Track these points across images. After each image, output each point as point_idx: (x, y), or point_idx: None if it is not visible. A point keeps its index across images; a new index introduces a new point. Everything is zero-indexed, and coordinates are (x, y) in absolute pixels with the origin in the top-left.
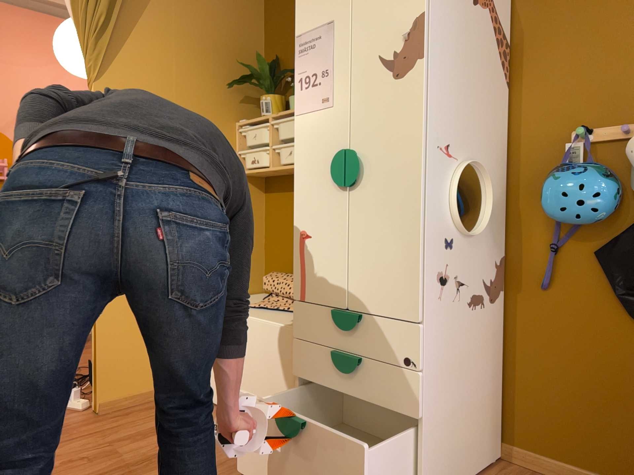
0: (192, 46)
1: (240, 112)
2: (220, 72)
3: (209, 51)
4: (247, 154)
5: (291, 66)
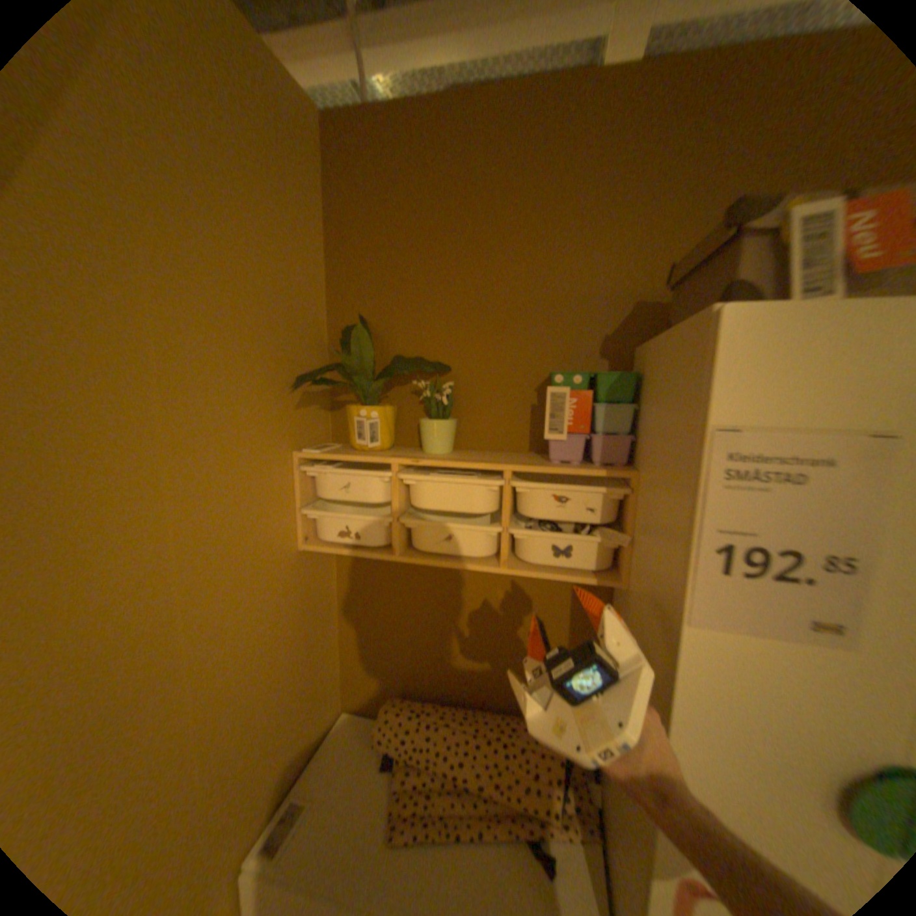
0: (194, 290)
1: (298, 425)
2: (259, 350)
3: (234, 301)
4: (326, 517)
5: (401, 342)
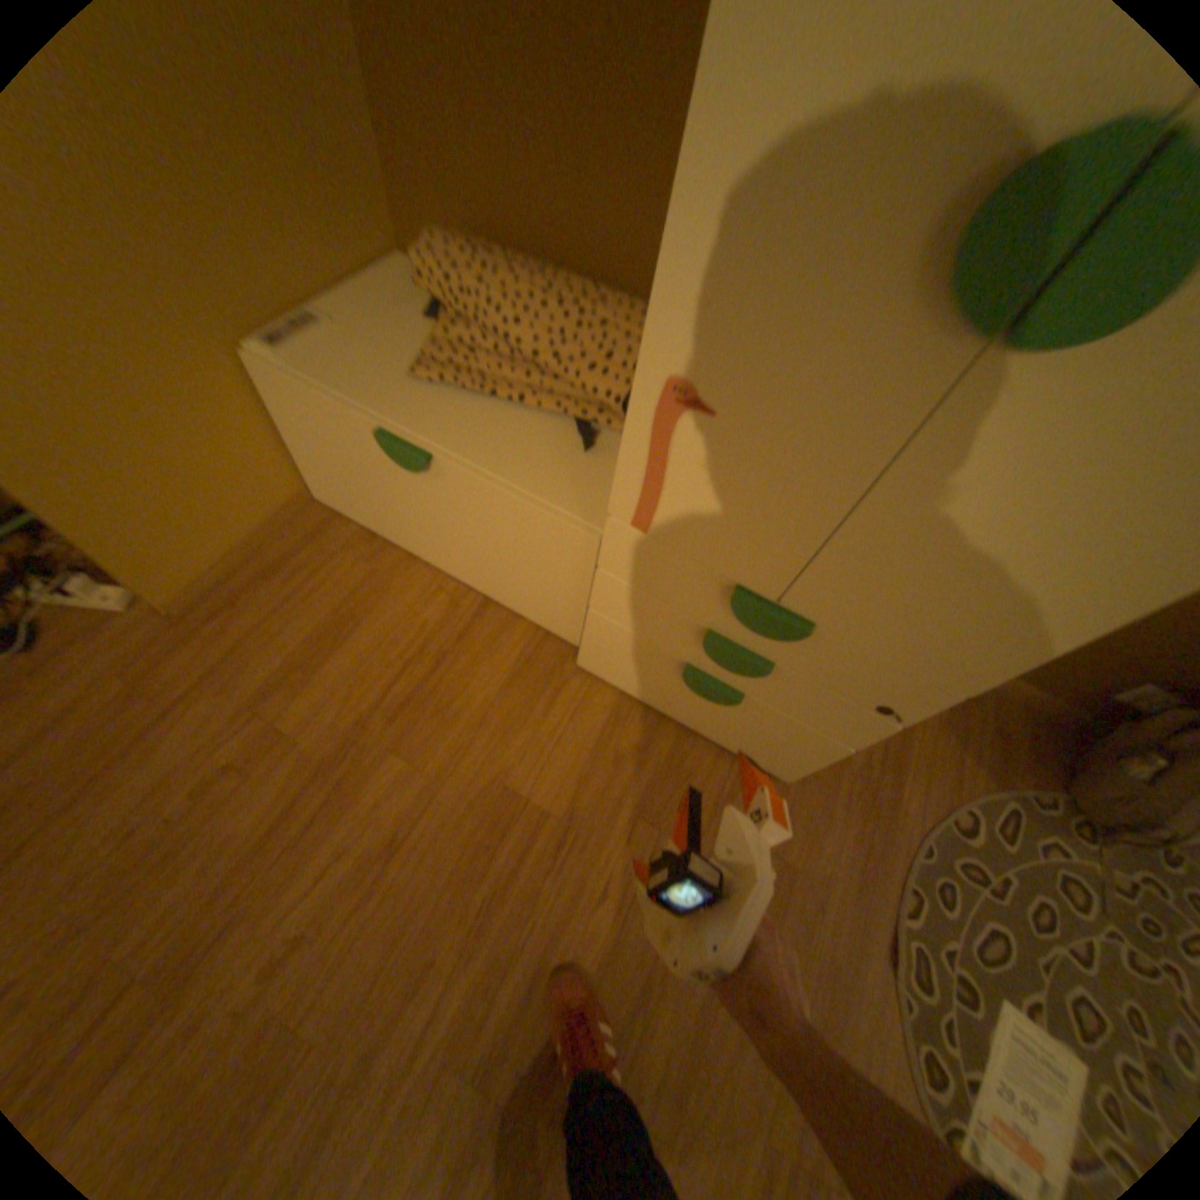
0: None
1: None
2: None
3: None
4: None
5: None
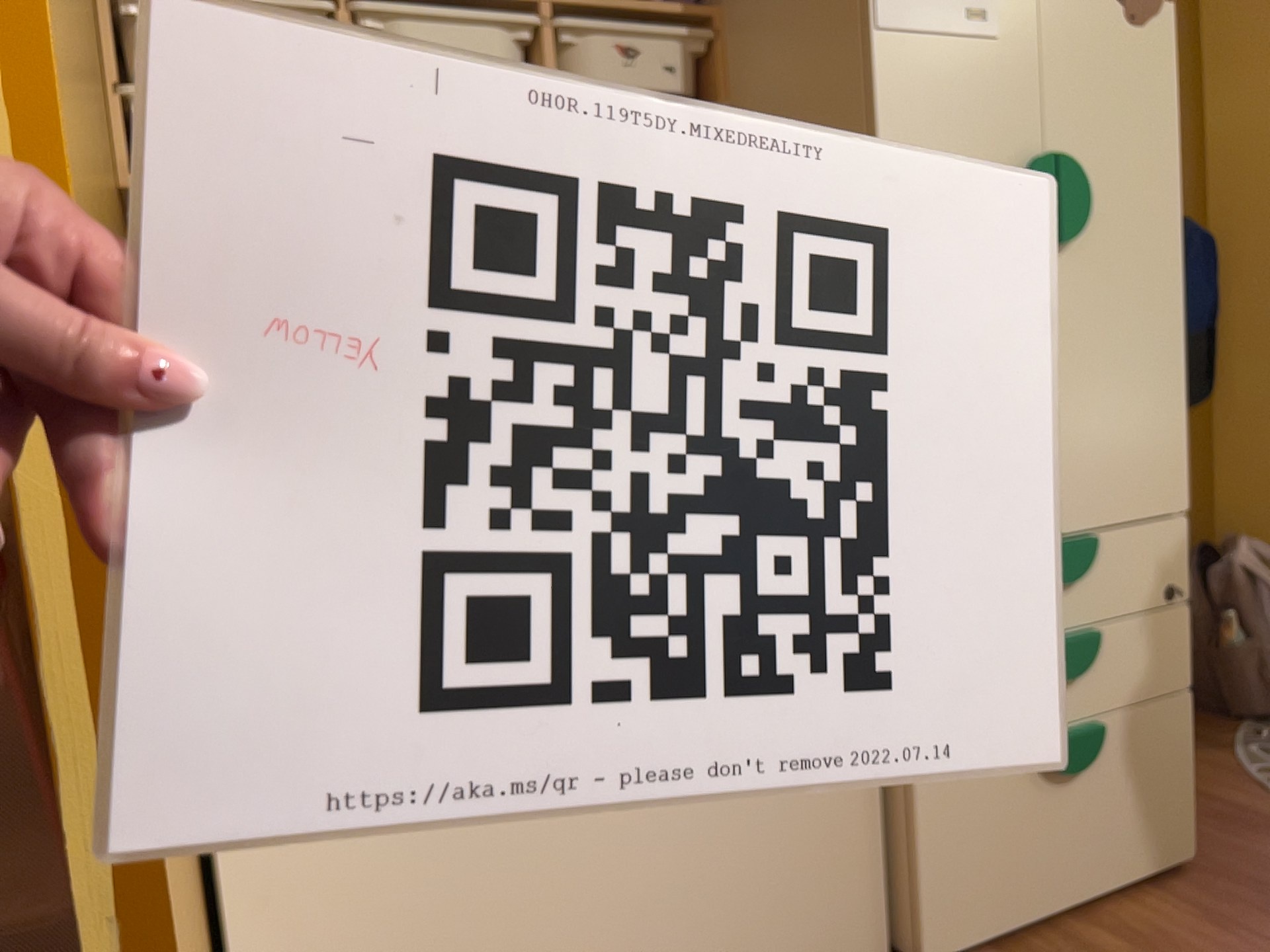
0: None
1: None
2: None
3: None
4: None
5: None
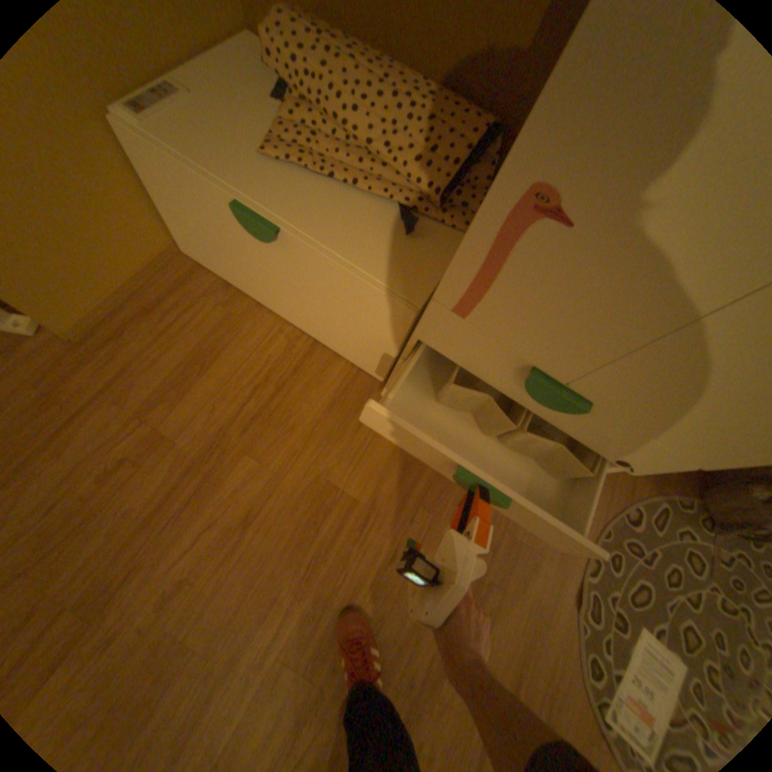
0: None
1: None
2: None
3: None
4: None
5: None
